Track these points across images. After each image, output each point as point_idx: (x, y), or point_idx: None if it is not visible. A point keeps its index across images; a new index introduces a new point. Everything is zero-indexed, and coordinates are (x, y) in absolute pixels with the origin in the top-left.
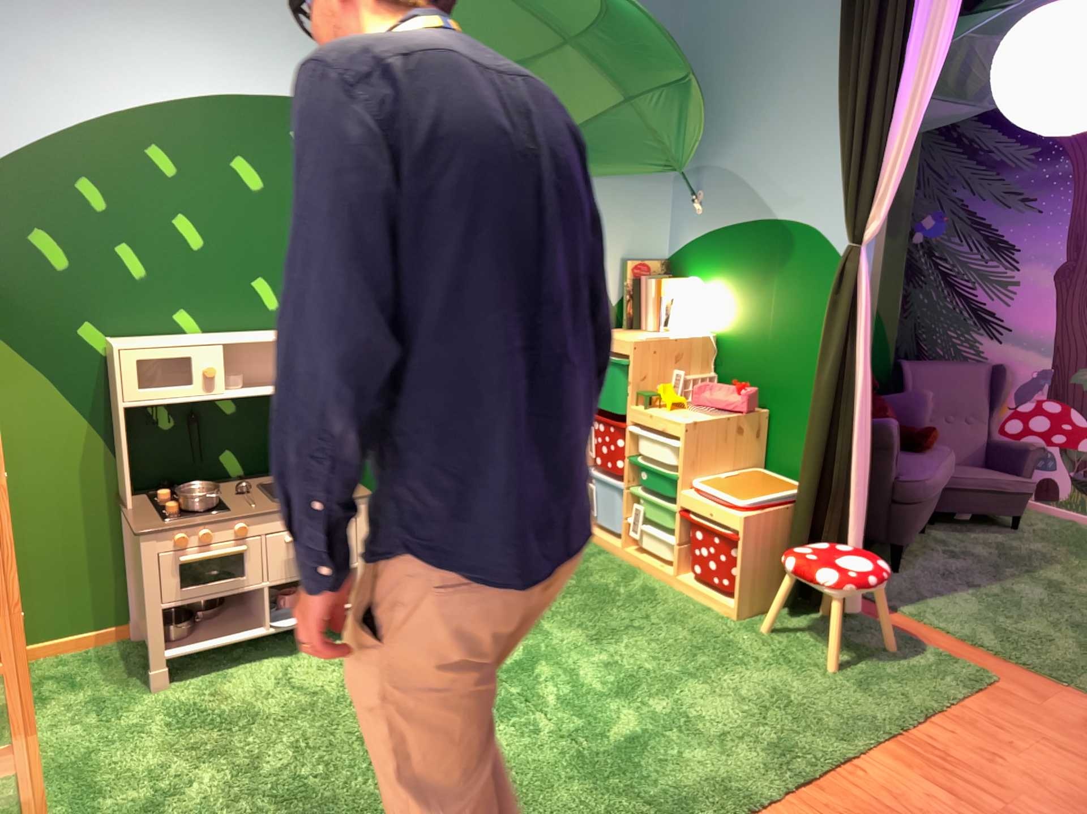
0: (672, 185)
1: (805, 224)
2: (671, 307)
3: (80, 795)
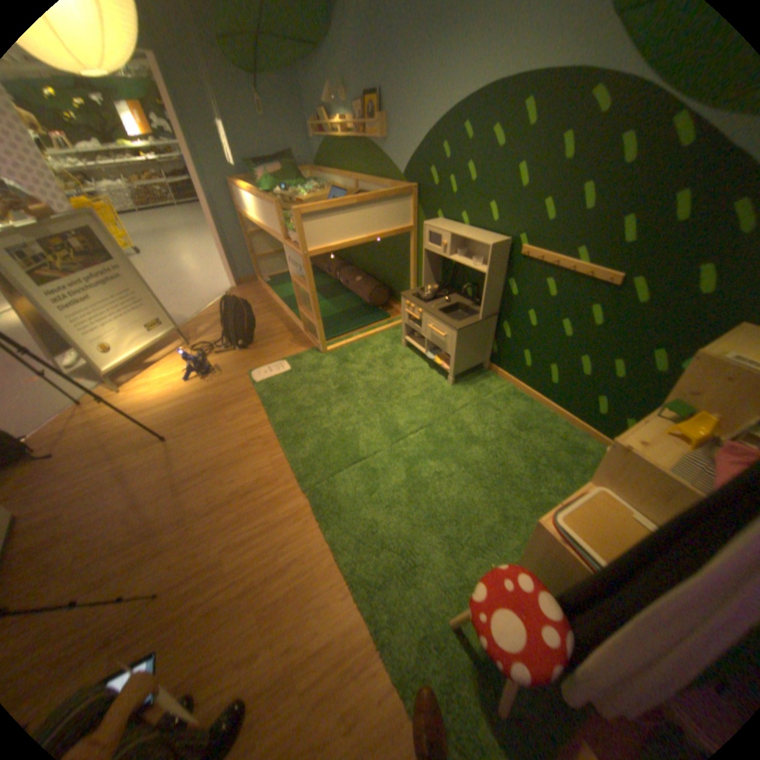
0: None
1: None
2: None
3: (353, 349)
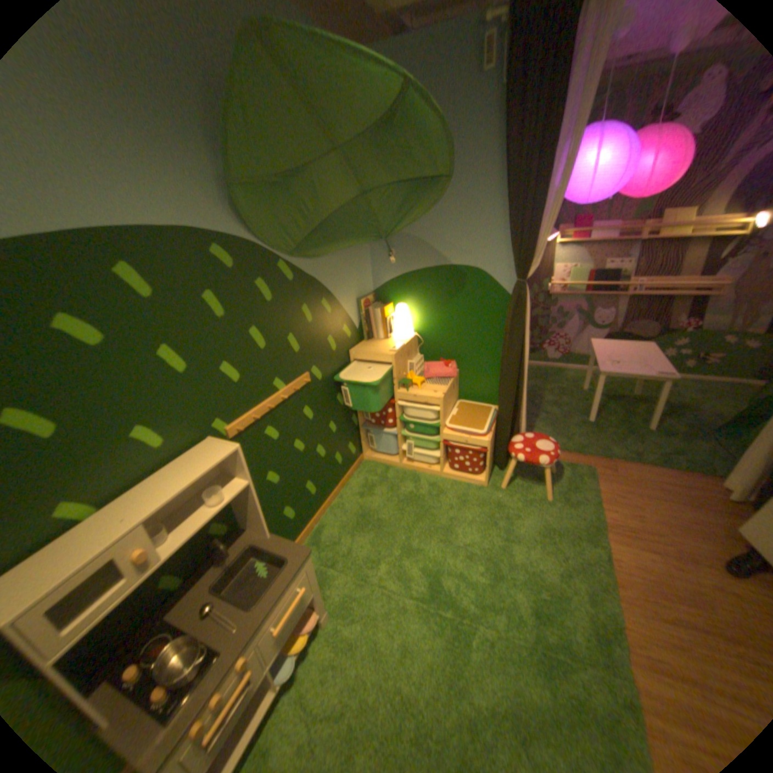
0: (369, 246)
1: (473, 268)
2: (390, 324)
3: None
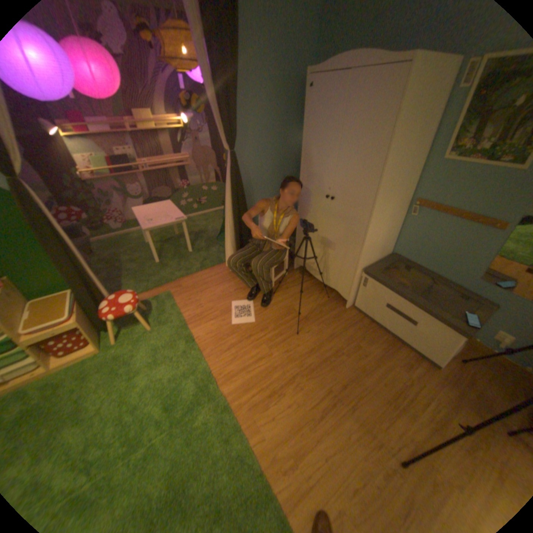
0: None
1: None
2: None
3: None
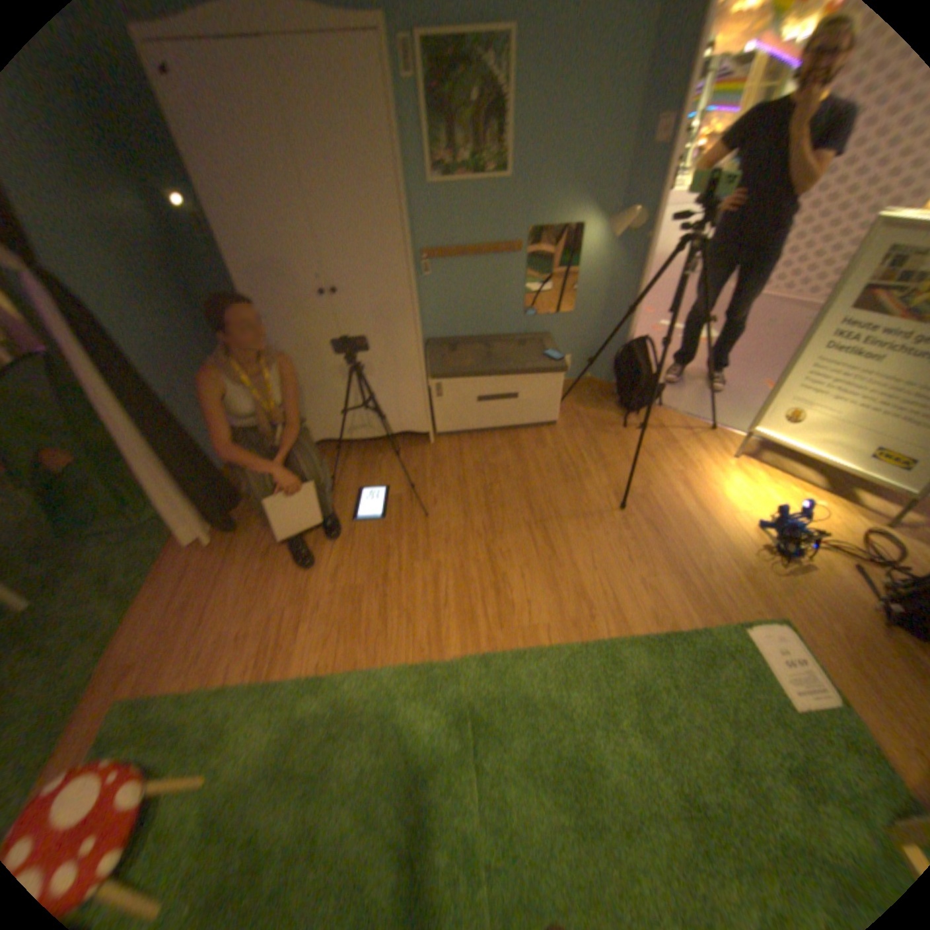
0: None
1: None
2: None
3: None
